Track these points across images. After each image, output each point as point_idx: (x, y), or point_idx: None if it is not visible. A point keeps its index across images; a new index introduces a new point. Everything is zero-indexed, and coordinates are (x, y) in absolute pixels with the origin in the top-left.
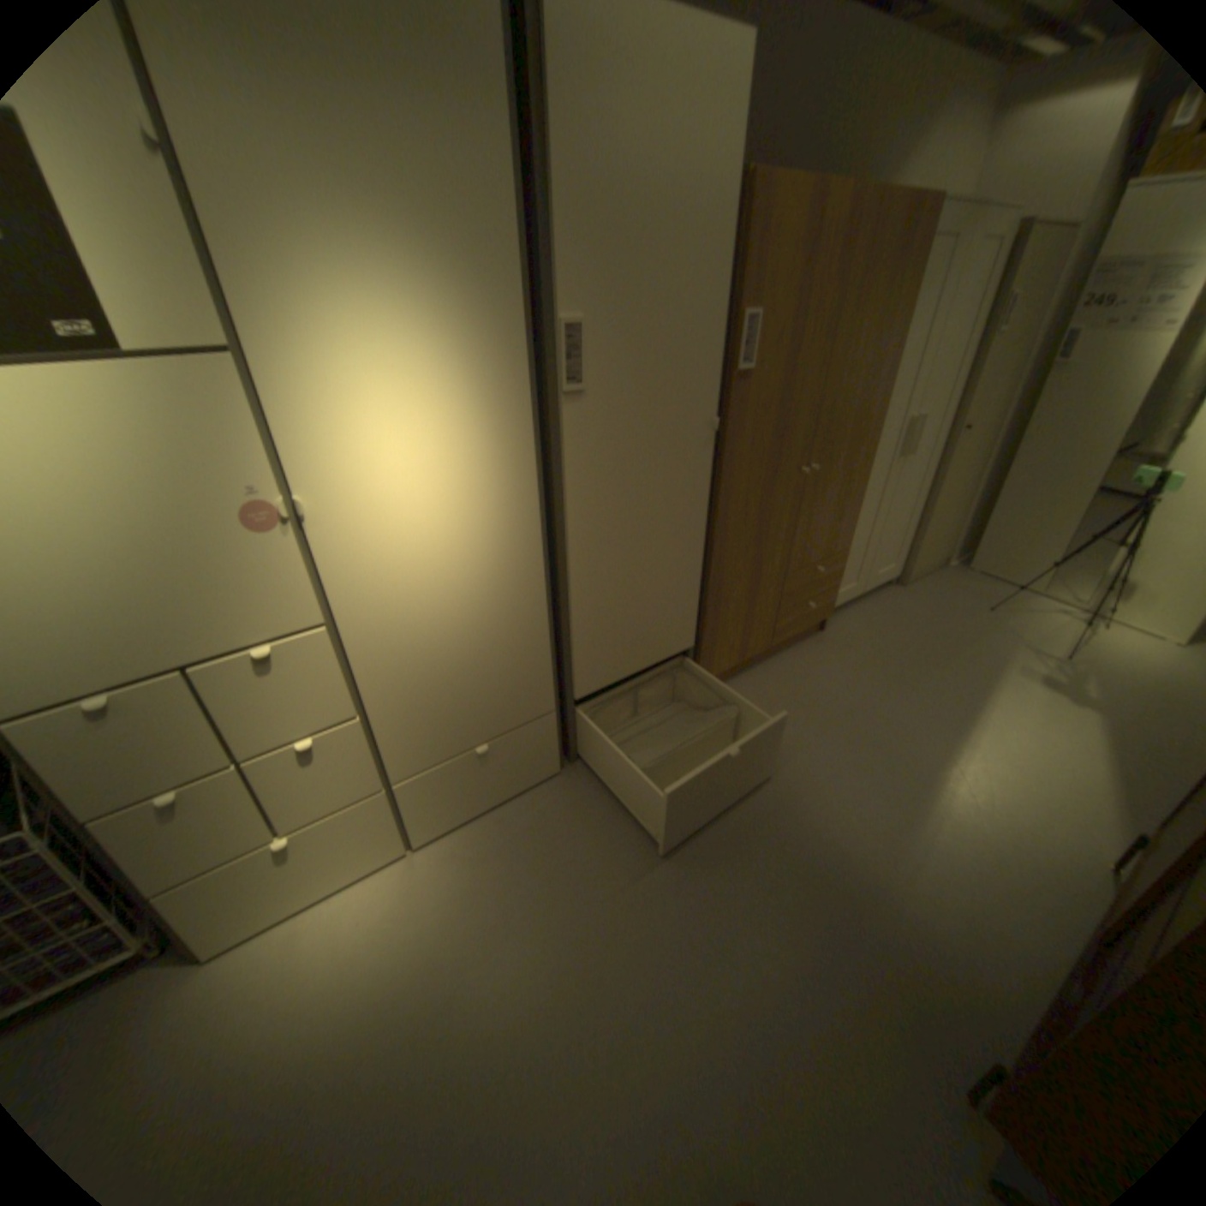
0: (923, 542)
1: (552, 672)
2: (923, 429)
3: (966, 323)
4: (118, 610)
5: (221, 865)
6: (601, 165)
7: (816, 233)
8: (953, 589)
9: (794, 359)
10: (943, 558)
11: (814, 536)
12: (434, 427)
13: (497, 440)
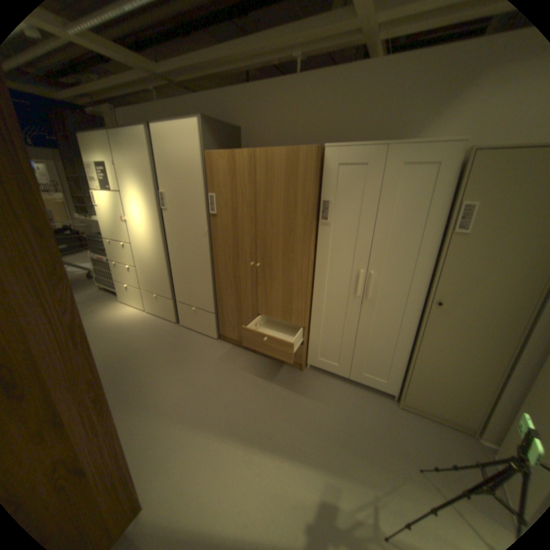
0: (409, 379)
1: (171, 287)
2: (371, 282)
3: (410, 219)
4: (111, 228)
5: (121, 284)
6: (164, 159)
7: (233, 169)
8: (434, 442)
9: (235, 214)
10: (457, 419)
11: (271, 302)
12: (142, 211)
13: (152, 217)
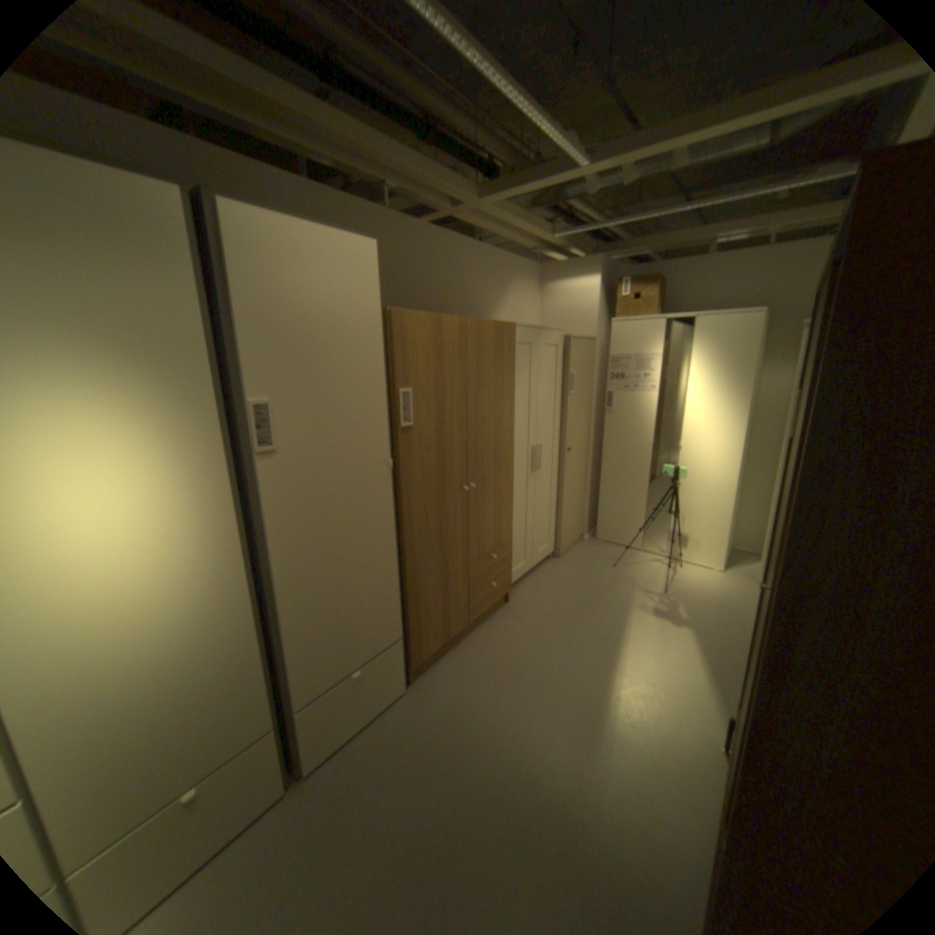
0: (562, 526)
1: (267, 691)
2: (541, 454)
3: (550, 390)
4: None
5: None
6: (275, 306)
7: (439, 344)
8: (588, 555)
9: (441, 418)
10: (578, 534)
11: (483, 533)
12: (128, 490)
13: (195, 494)
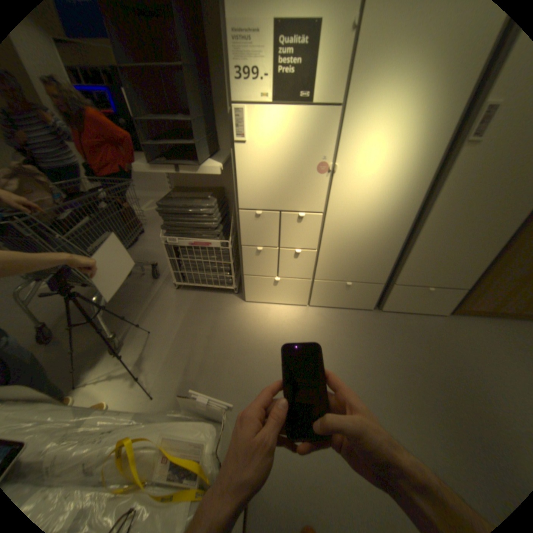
0: None
1: (393, 268)
2: None
3: None
4: (276, 187)
5: (262, 276)
6: None
7: None
8: None
9: None
10: None
11: None
12: (398, 146)
13: (423, 157)
